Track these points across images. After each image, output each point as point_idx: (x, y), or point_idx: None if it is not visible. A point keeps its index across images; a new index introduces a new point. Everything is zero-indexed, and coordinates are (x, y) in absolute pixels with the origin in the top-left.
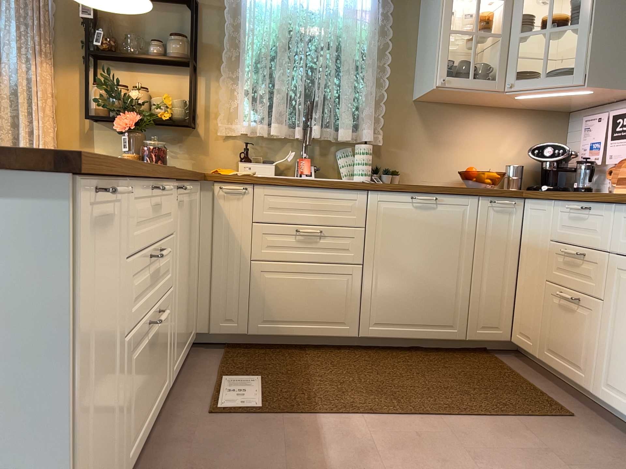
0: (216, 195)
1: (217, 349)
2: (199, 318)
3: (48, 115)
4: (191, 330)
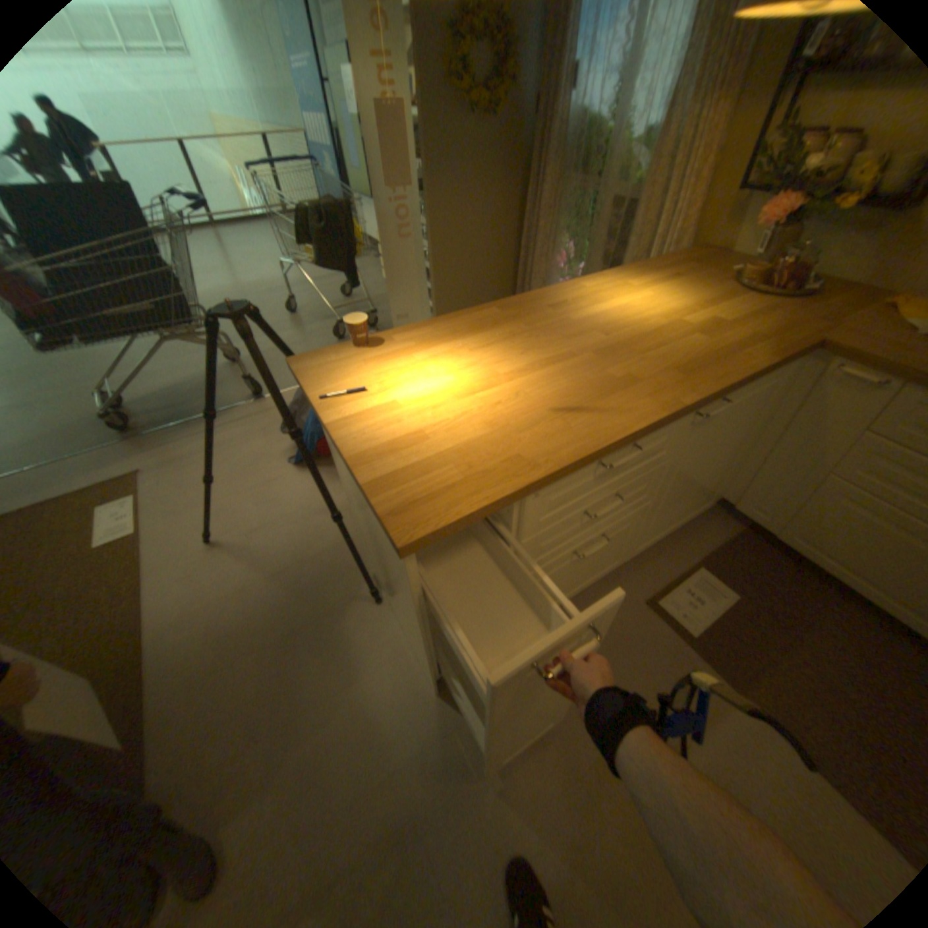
0: (831, 373)
1: (741, 523)
2: (734, 488)
3: (699, 177)
4: (705, 505)
